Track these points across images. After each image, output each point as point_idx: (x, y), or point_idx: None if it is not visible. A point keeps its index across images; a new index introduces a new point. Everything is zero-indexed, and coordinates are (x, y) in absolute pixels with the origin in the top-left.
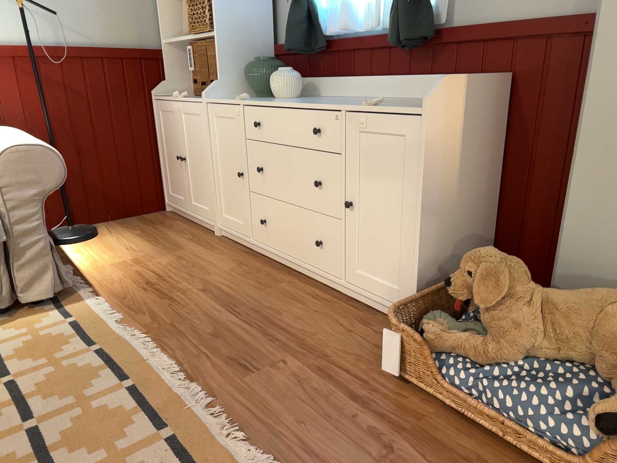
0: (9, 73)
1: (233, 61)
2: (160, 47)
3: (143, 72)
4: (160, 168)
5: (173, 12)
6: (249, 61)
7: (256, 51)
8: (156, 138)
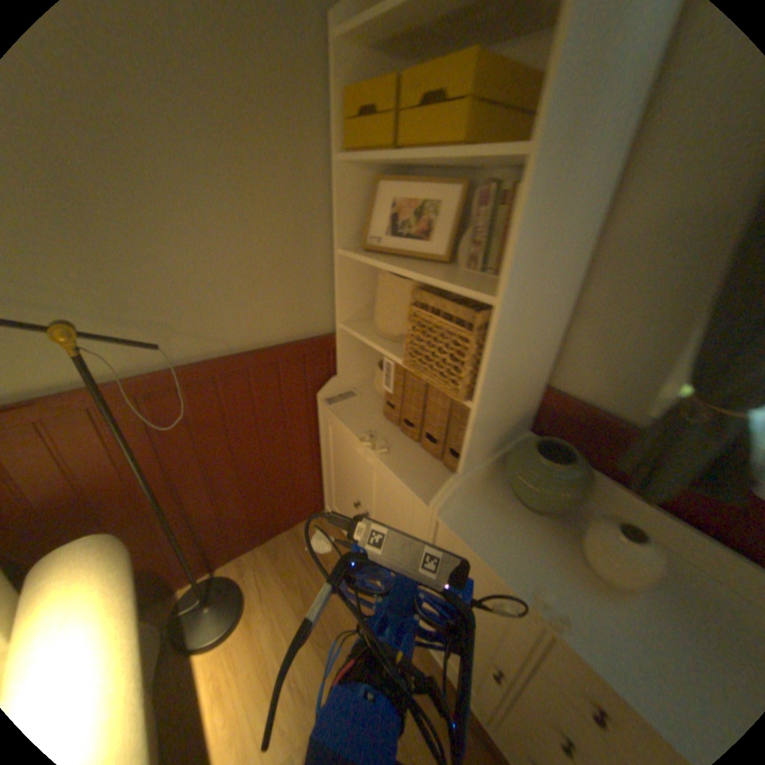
0: (79, 430)
1: (491, 436)
2: (334, 326)
3: (308, 367)
4: (322, 473)
5: (360, 276)
6: (512, 424)
7: (526, 406)
8: (321, 443)
